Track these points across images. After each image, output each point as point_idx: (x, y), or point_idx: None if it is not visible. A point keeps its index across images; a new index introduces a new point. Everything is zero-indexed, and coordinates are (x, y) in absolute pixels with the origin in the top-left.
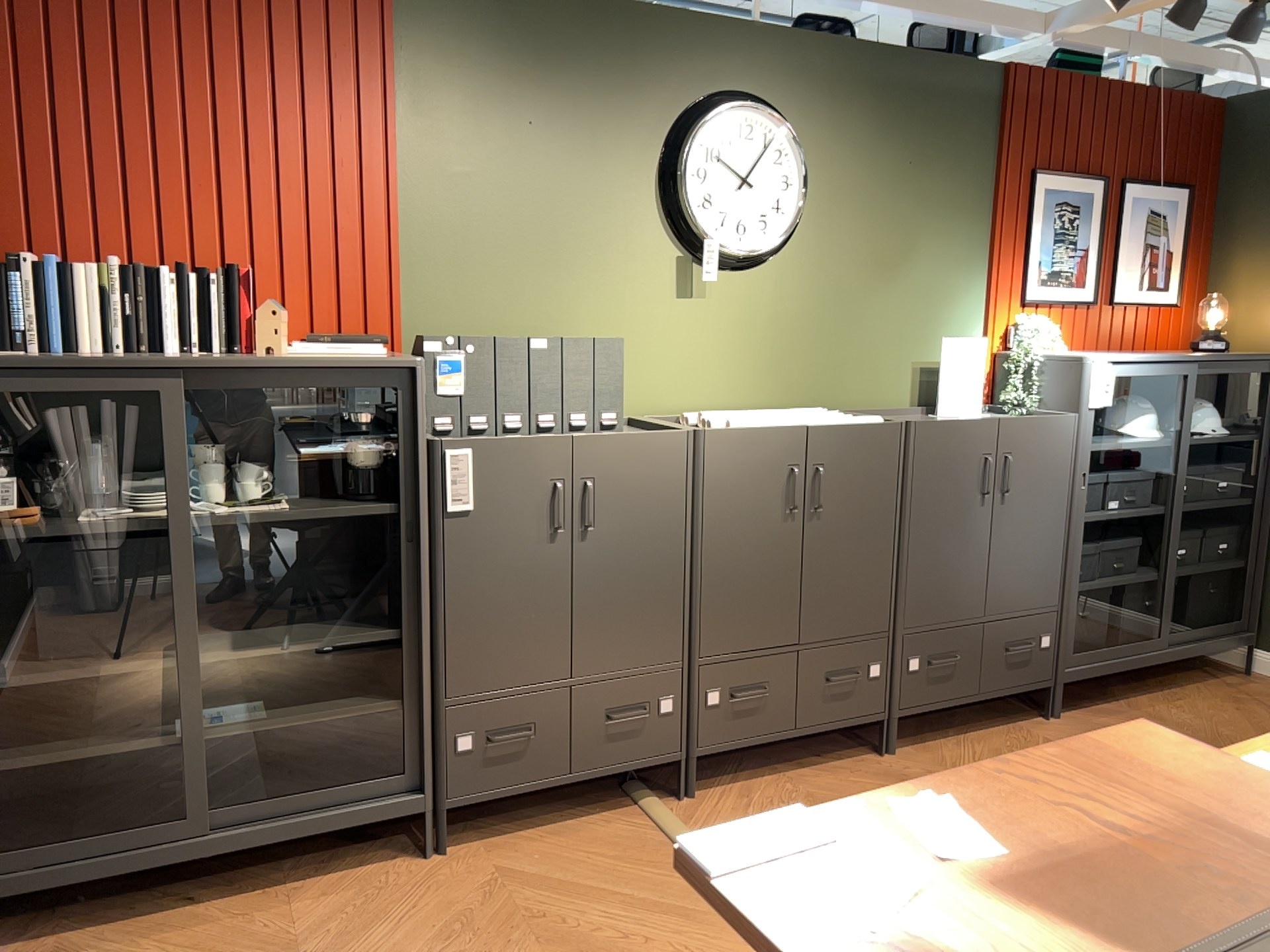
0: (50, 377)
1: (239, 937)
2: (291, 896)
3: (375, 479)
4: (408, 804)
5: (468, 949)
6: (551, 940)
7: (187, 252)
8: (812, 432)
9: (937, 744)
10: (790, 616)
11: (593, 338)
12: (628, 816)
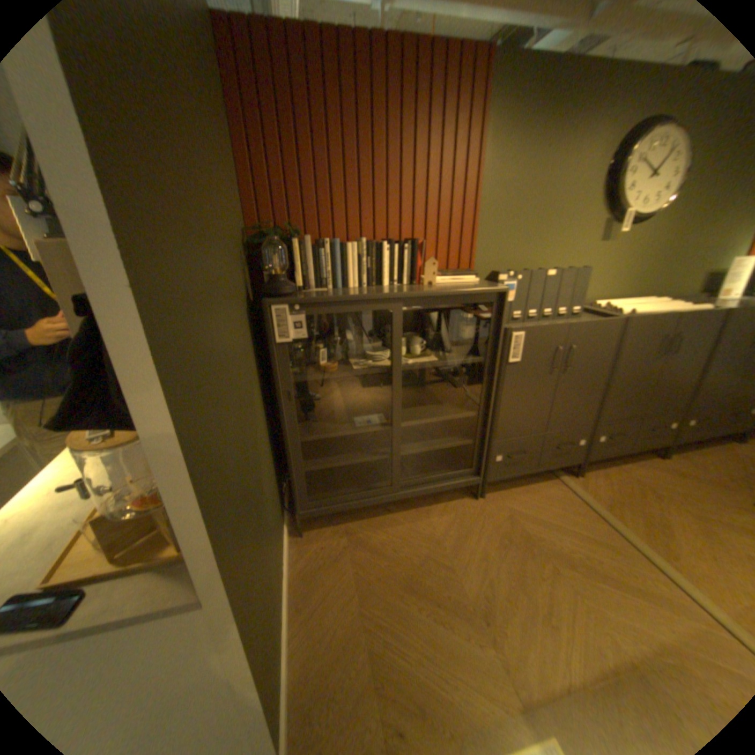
0: (346, 305)
1: (416, 535)
2: (429, 515)
3: (473, 345)
4: (474, 481)
5: (518, 555)
6: (554, 555)
7: (383, 231)
8: (683, 316)
9: (689, 455)
10: (645, 404)
11: (578, 269)
12: (557, 485)
